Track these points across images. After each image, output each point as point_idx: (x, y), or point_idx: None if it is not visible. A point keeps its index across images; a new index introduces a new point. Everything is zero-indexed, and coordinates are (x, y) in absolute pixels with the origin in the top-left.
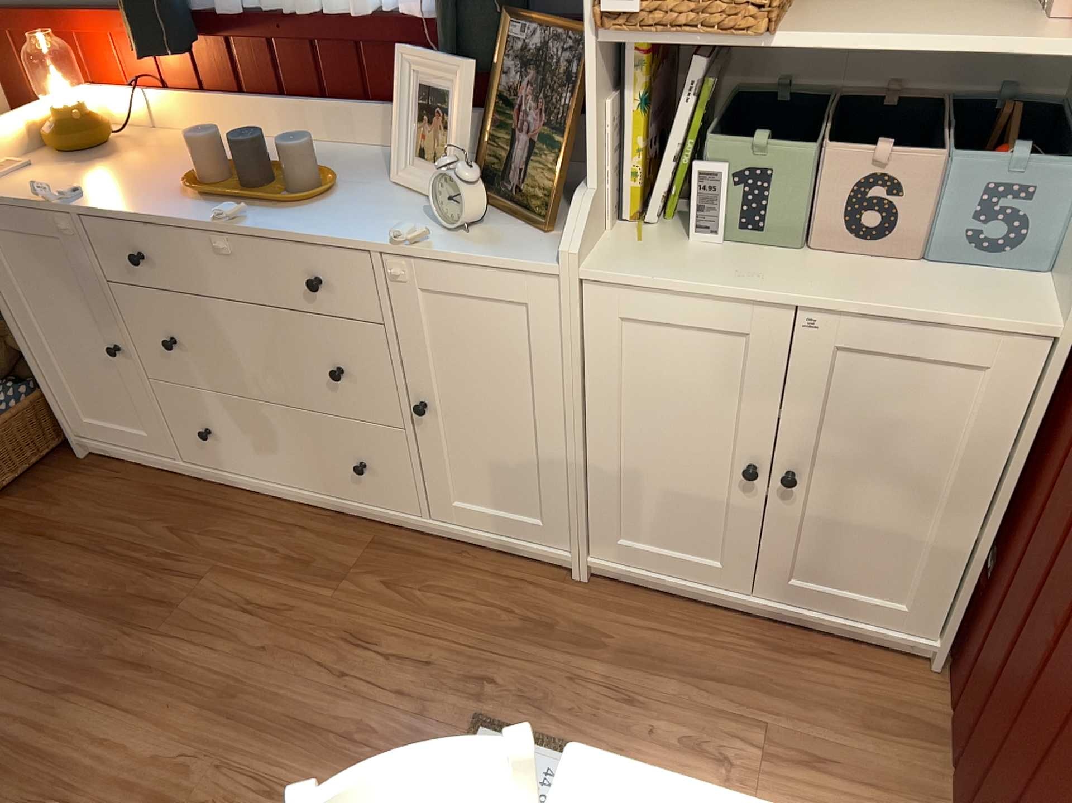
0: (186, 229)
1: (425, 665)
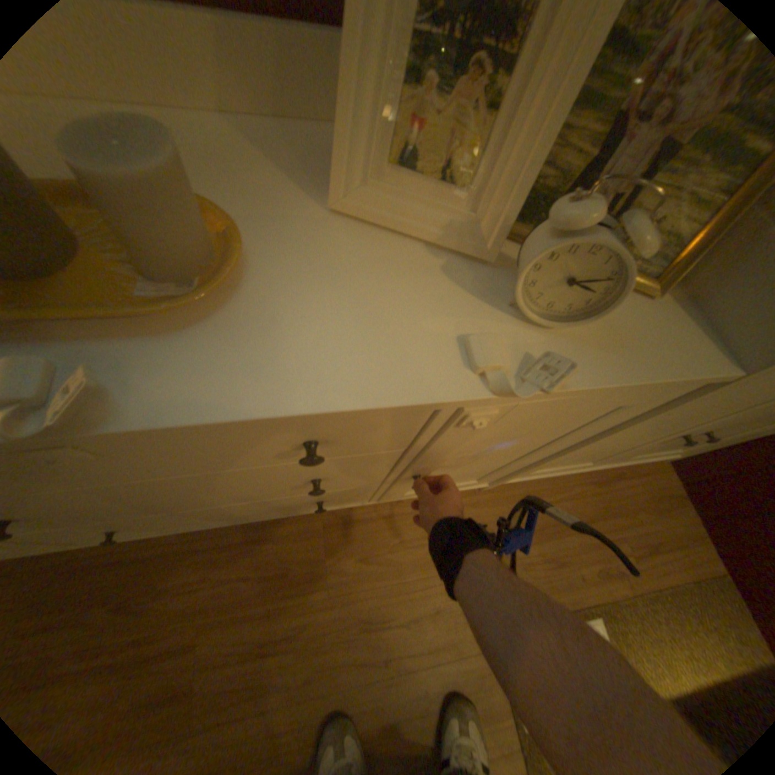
0: None
1: (439, 622)
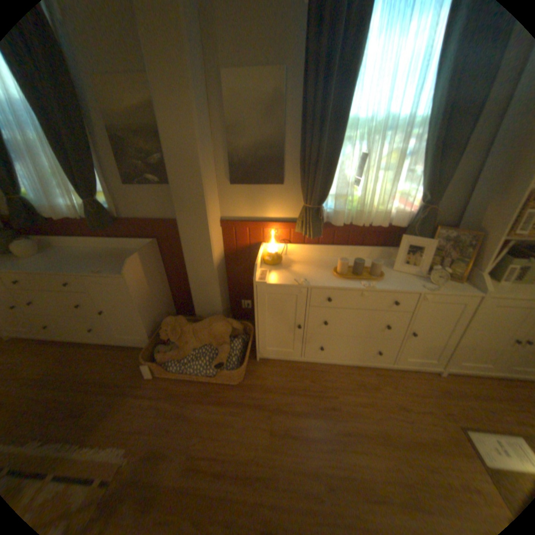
0: (349, 289)
1: (432, 416)
